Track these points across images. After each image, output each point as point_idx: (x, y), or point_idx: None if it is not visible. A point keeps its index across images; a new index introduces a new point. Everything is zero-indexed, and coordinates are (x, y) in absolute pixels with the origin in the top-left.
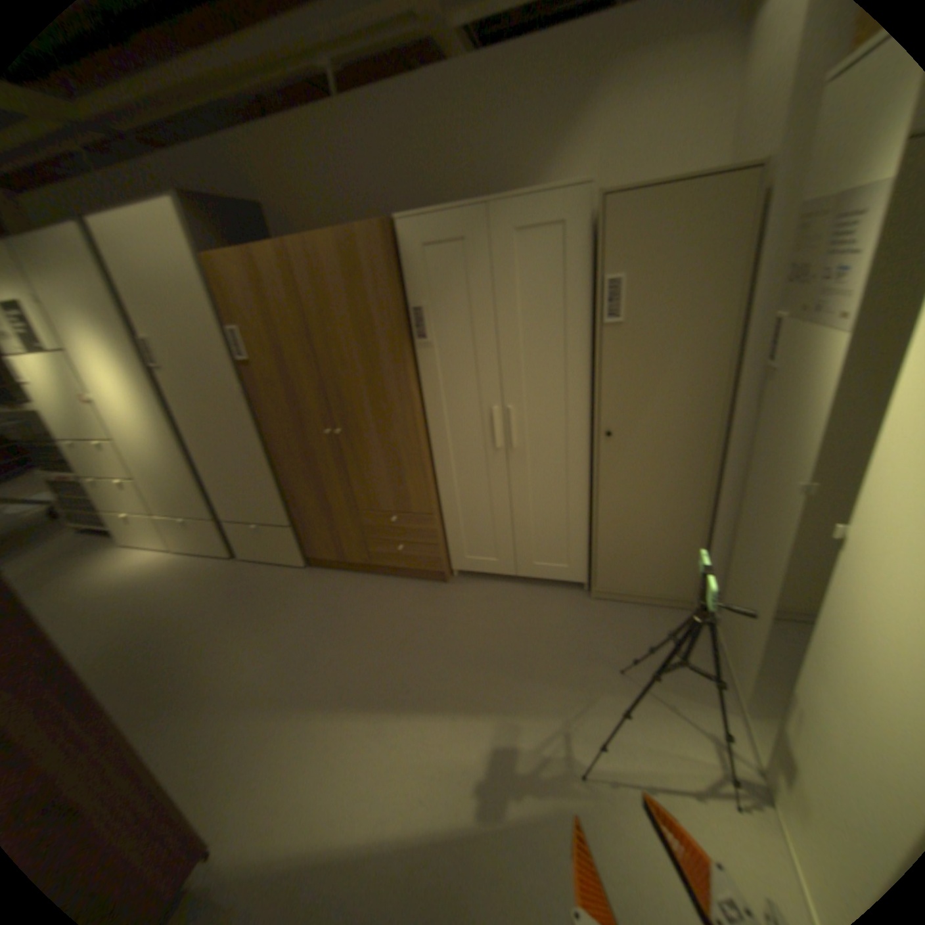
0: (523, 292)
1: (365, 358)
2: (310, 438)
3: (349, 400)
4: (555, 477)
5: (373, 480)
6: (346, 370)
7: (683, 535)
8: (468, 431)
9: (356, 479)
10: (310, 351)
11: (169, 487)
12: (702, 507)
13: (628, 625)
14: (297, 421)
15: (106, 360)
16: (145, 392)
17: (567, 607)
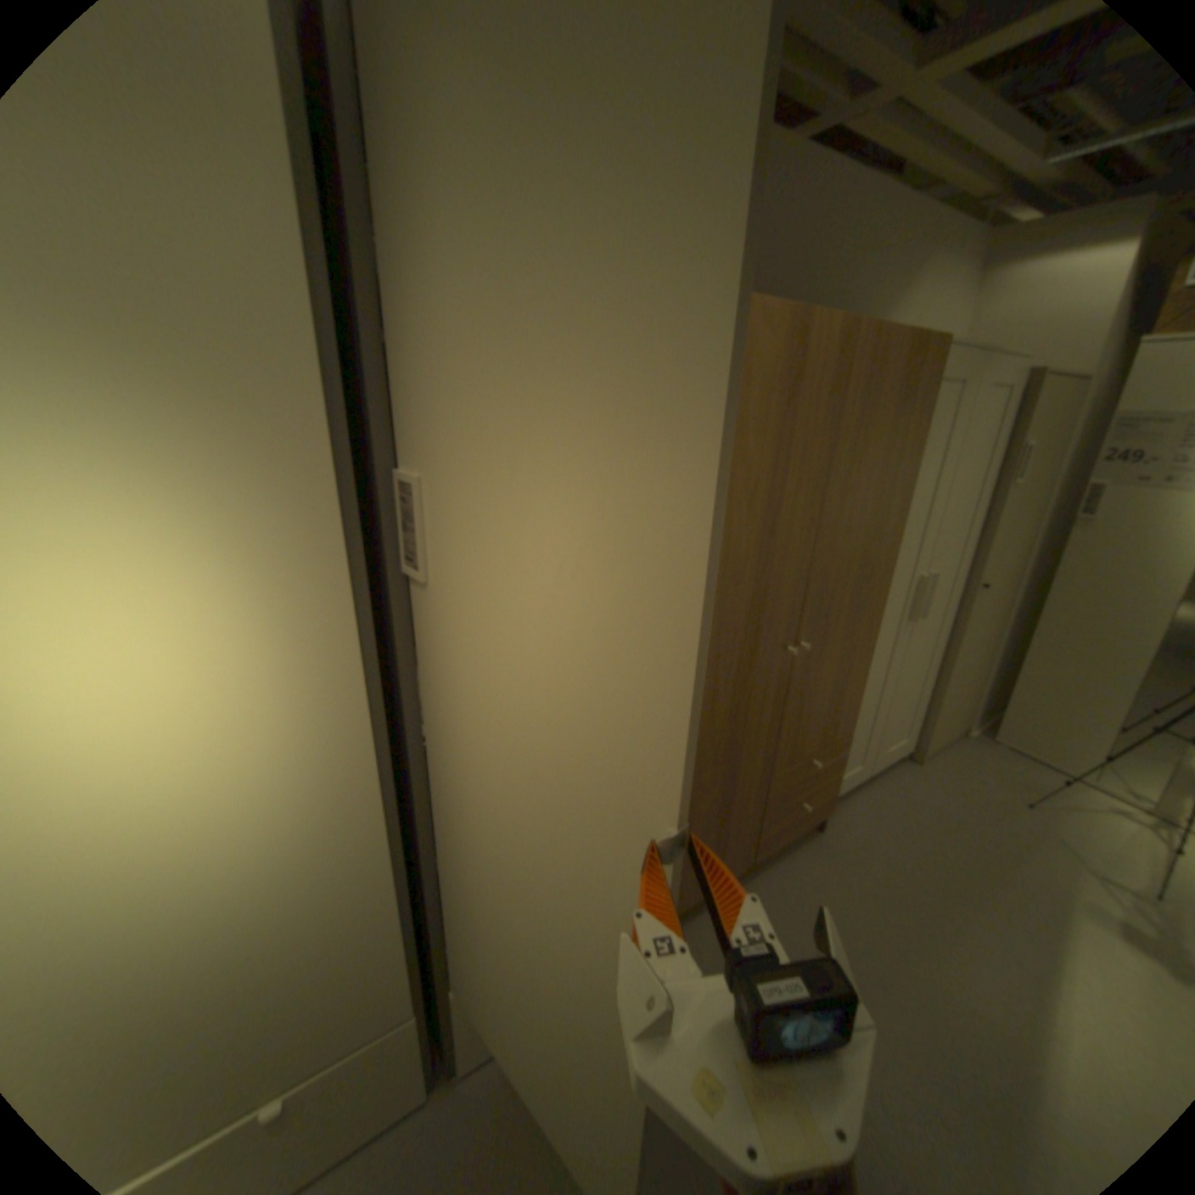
0: (976, 449)
1: (875, 521)
2: (759, 670)
3: (834, 589)
4: (930, 644)
5: (813, 712)
6: (849, 541)
7: (985, 669)
8: (894, 608)
9: (792, 721)
10: (821, 513)
11: (283, 993)
12: (999, 640)
13: (969, 772)
14: (752, 643)
15: (168, 561)
16: (347, 662)
17: (924, 783)
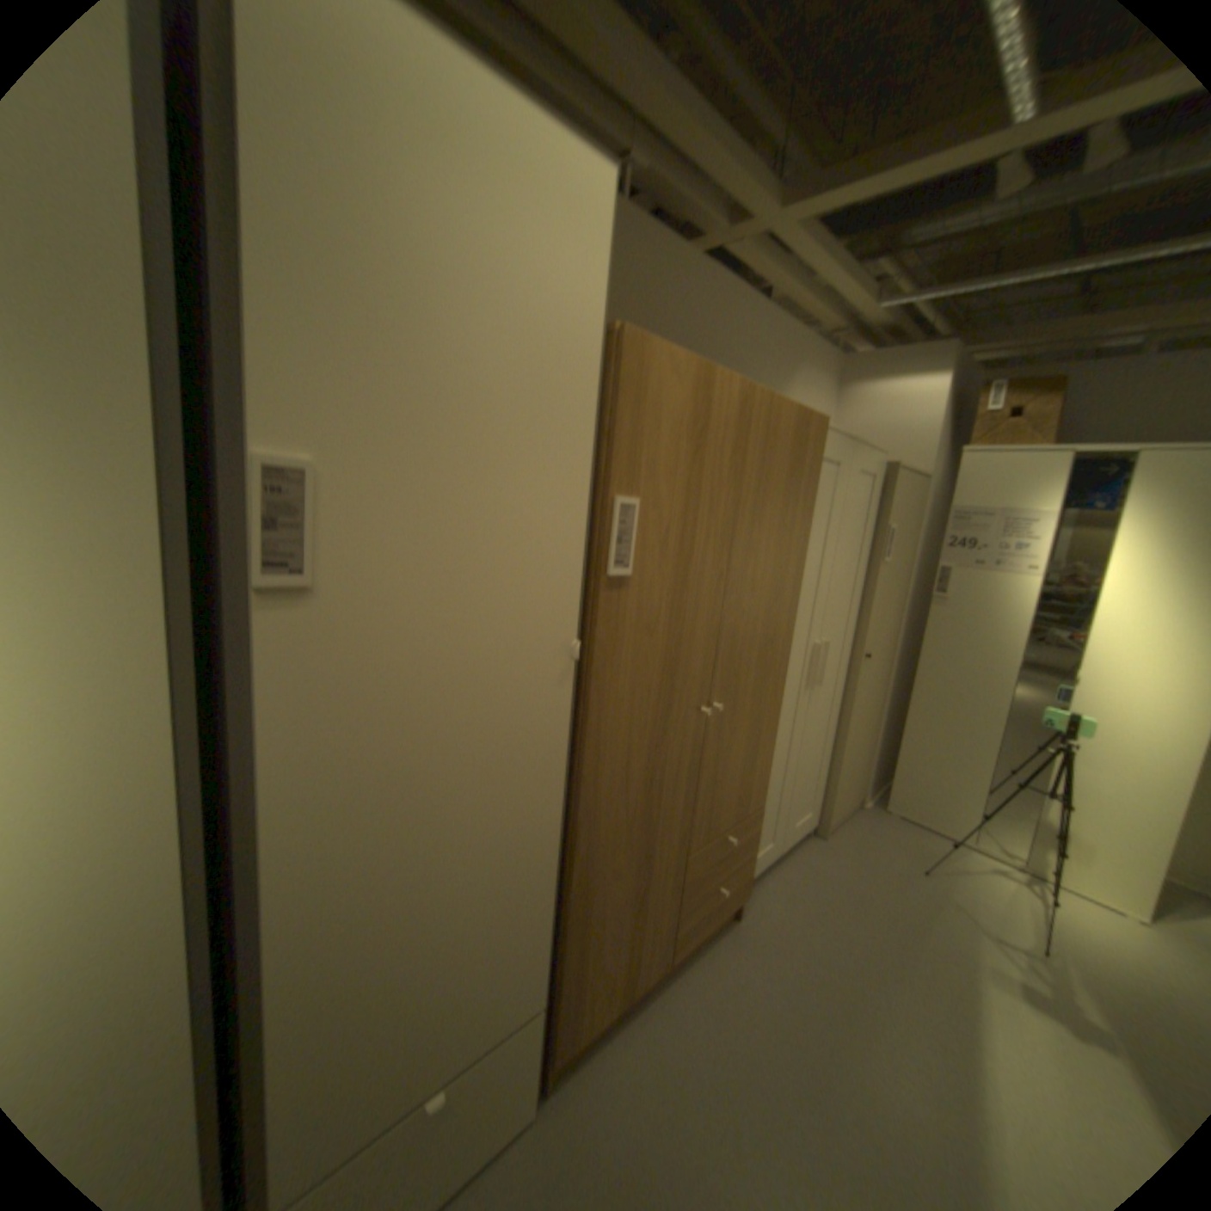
0: (852, 526)
1: (776, 581)
2: (674, 731)
3: (743, 647)
4: (826, 712)
5: (727, 780)
6: (755, 599)
7: (873, 738)
8: (795, 674)
9: (708, 791)
10: (729, 566)
11: None
12: (882, 709)
13: (869, 843)
14: (667, 700)
15: None
16: (148, 699)
17: (831, 858)
